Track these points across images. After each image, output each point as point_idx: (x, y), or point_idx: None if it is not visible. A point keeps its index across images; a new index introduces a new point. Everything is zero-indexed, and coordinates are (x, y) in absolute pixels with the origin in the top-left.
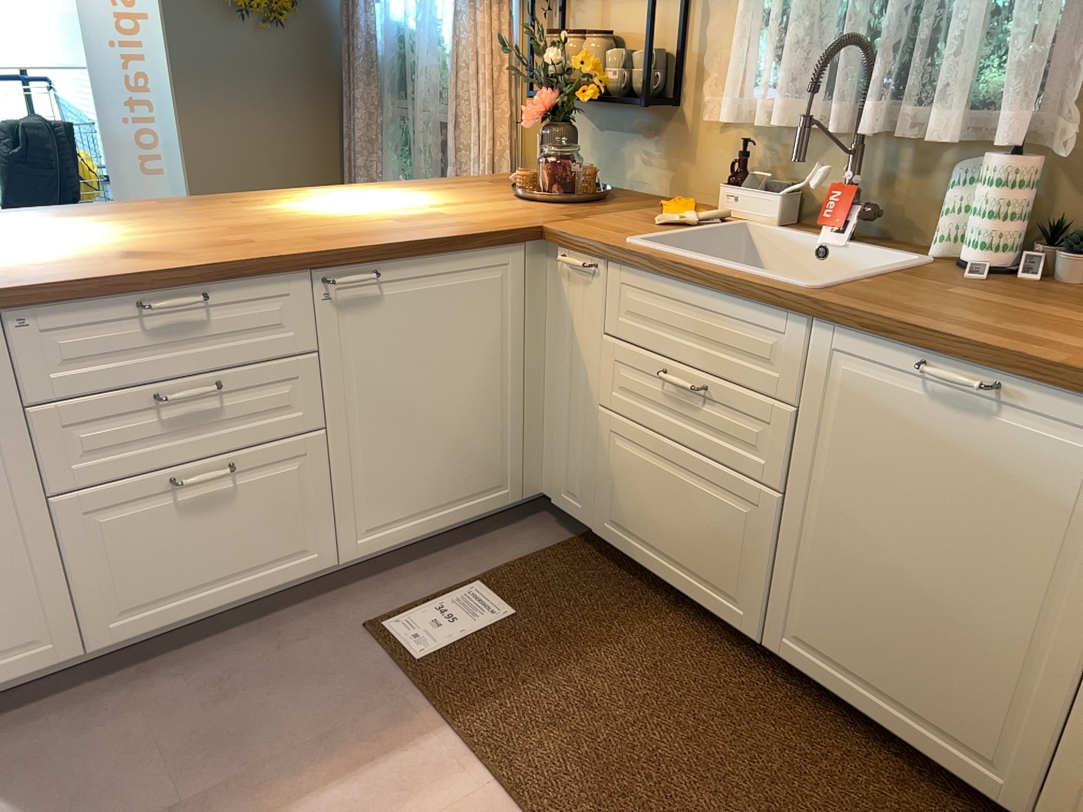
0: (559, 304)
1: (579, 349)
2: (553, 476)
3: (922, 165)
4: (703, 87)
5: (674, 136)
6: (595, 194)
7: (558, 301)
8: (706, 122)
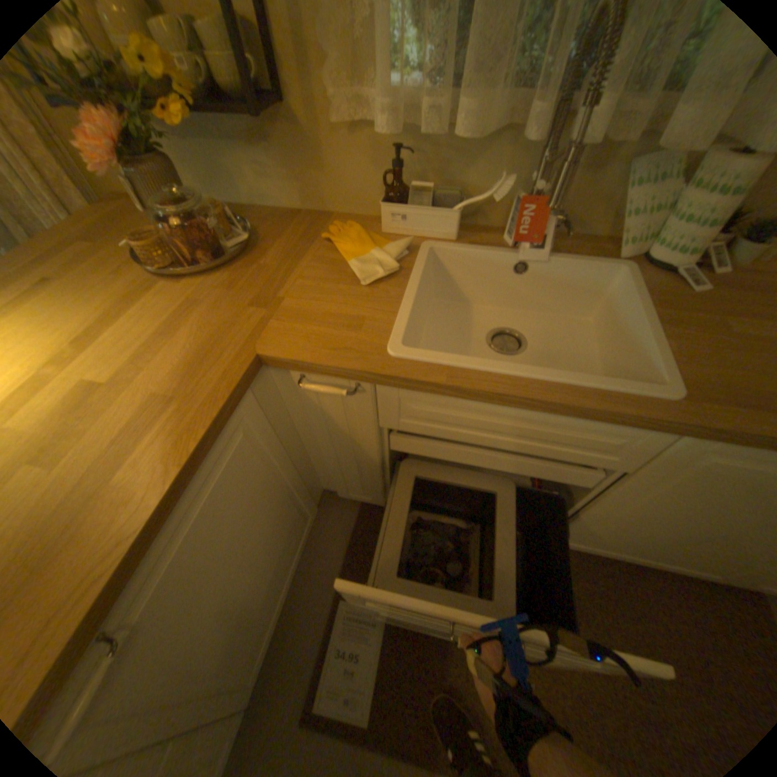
0: (310, 408)
1: (348, 434)
2: (332, 483)
3: (603, 155)
4: (313, 65)
5: (291, 138)
6: (246, 239)
7: (300, 400)
8: (330, 117)
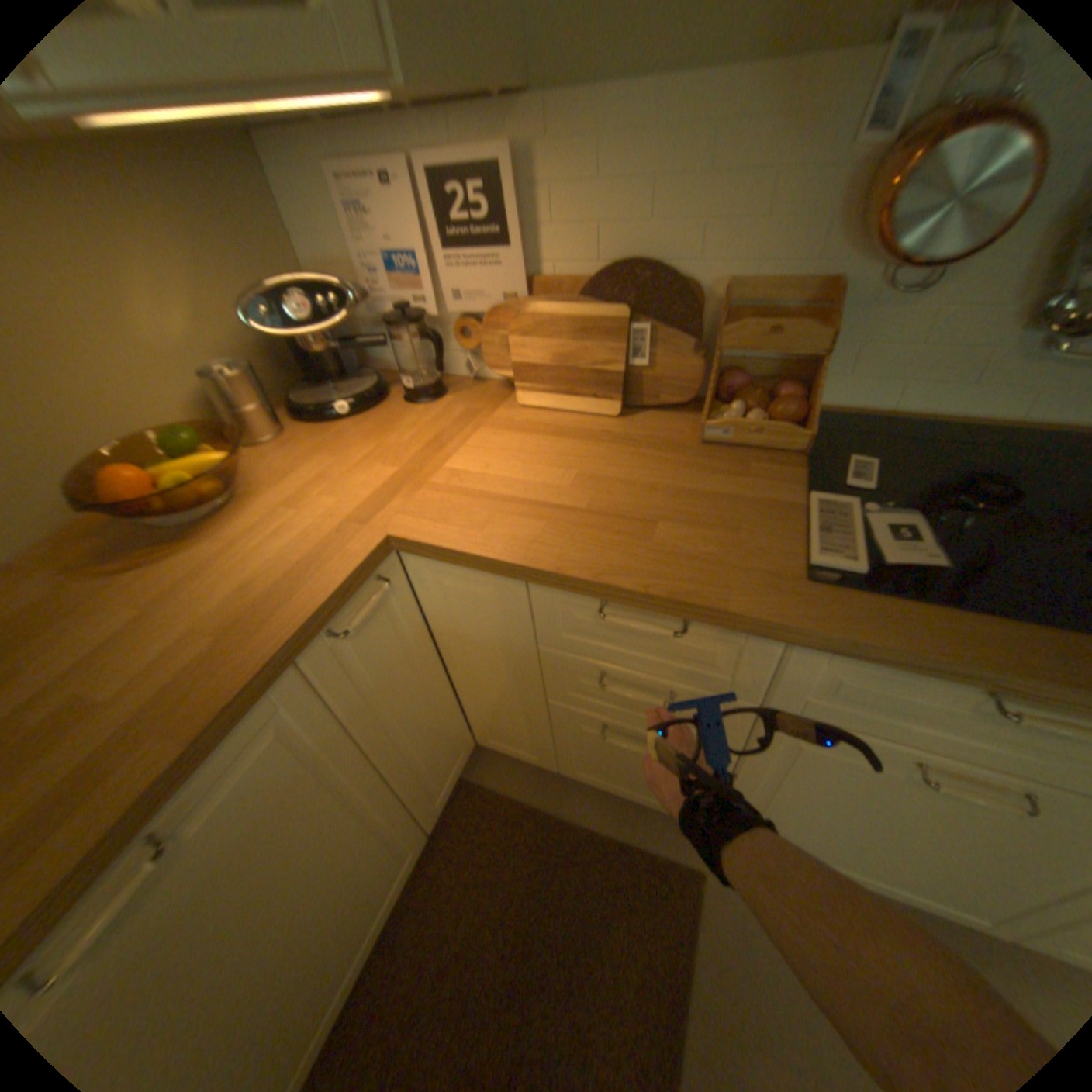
0: None
1: None
2: None
3: None
4: None
5: None
6: None
7: None
8: None
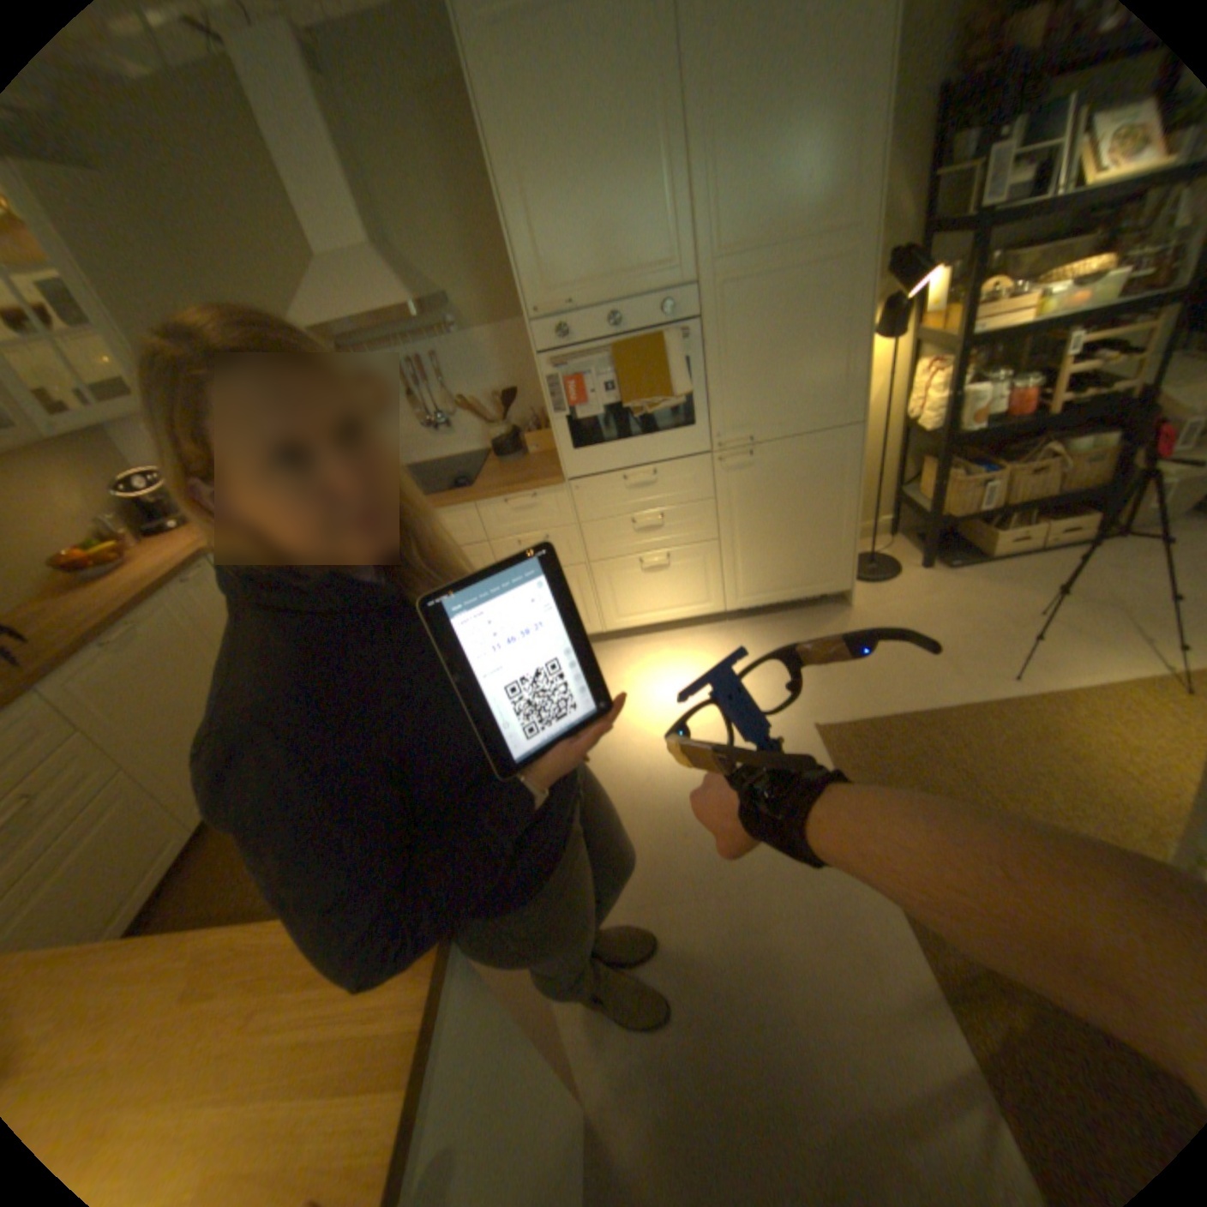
0: None
1: None
2: None
3: None
4: None
5: None
6: None
7: None
8: None
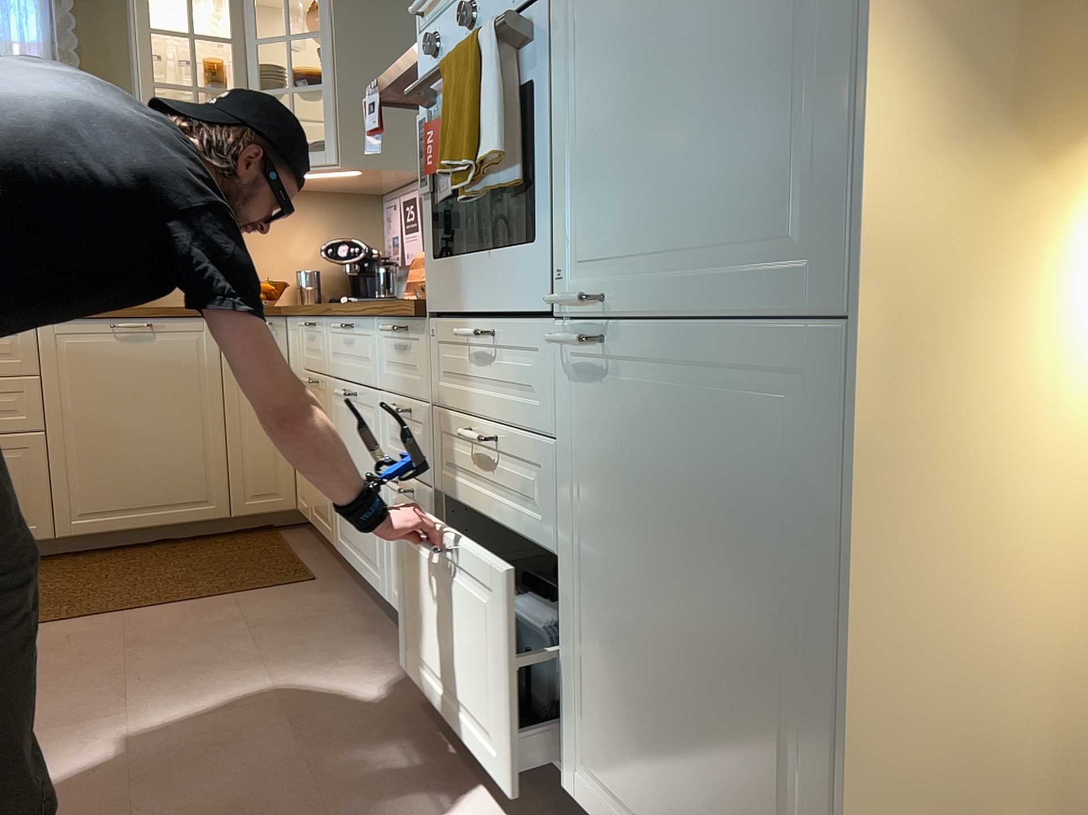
0: None
1: None
2: None
3: None
4: None
5: None
6: None
7: None
8: None
